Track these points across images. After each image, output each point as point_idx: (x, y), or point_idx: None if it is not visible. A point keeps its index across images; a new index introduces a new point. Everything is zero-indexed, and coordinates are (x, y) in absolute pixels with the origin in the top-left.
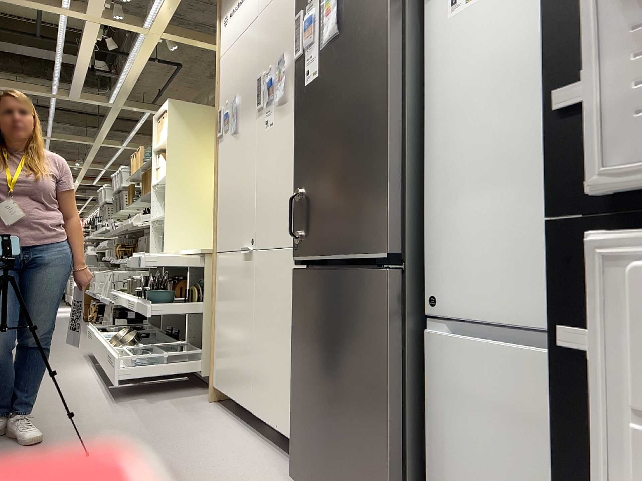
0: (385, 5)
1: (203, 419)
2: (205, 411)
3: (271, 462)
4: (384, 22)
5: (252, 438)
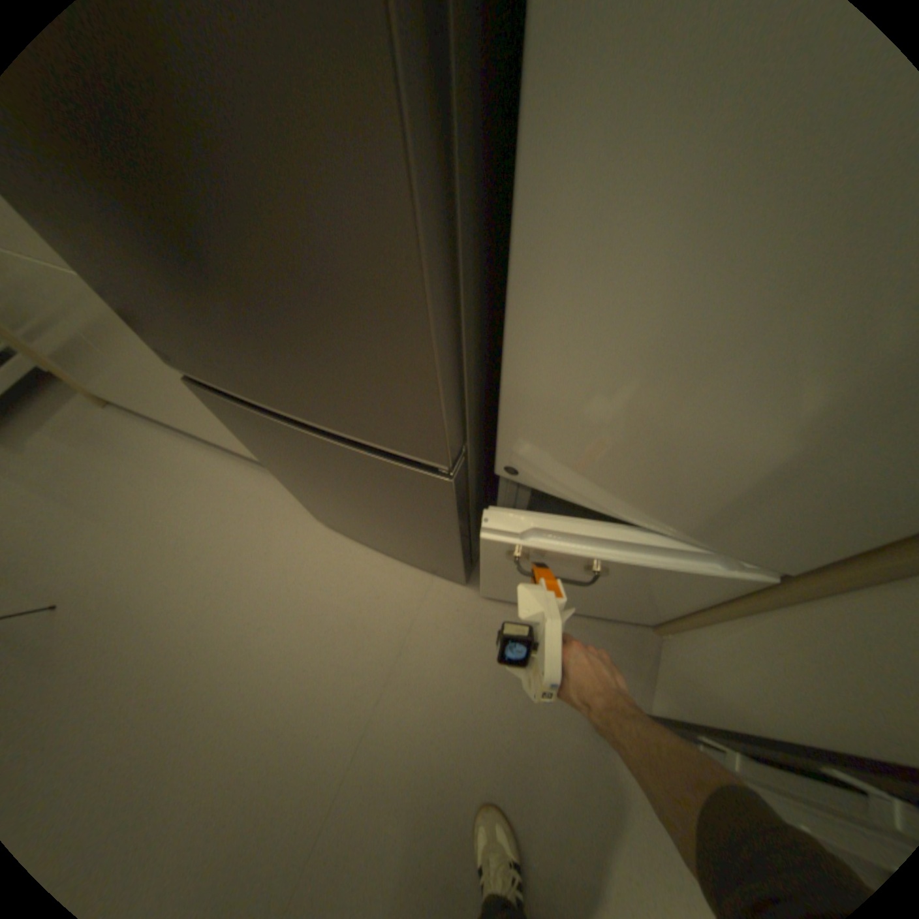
0: None
1: (127, 450)
2: (114, 431)
3: (270, 488)
4: None
5: (218, 457)
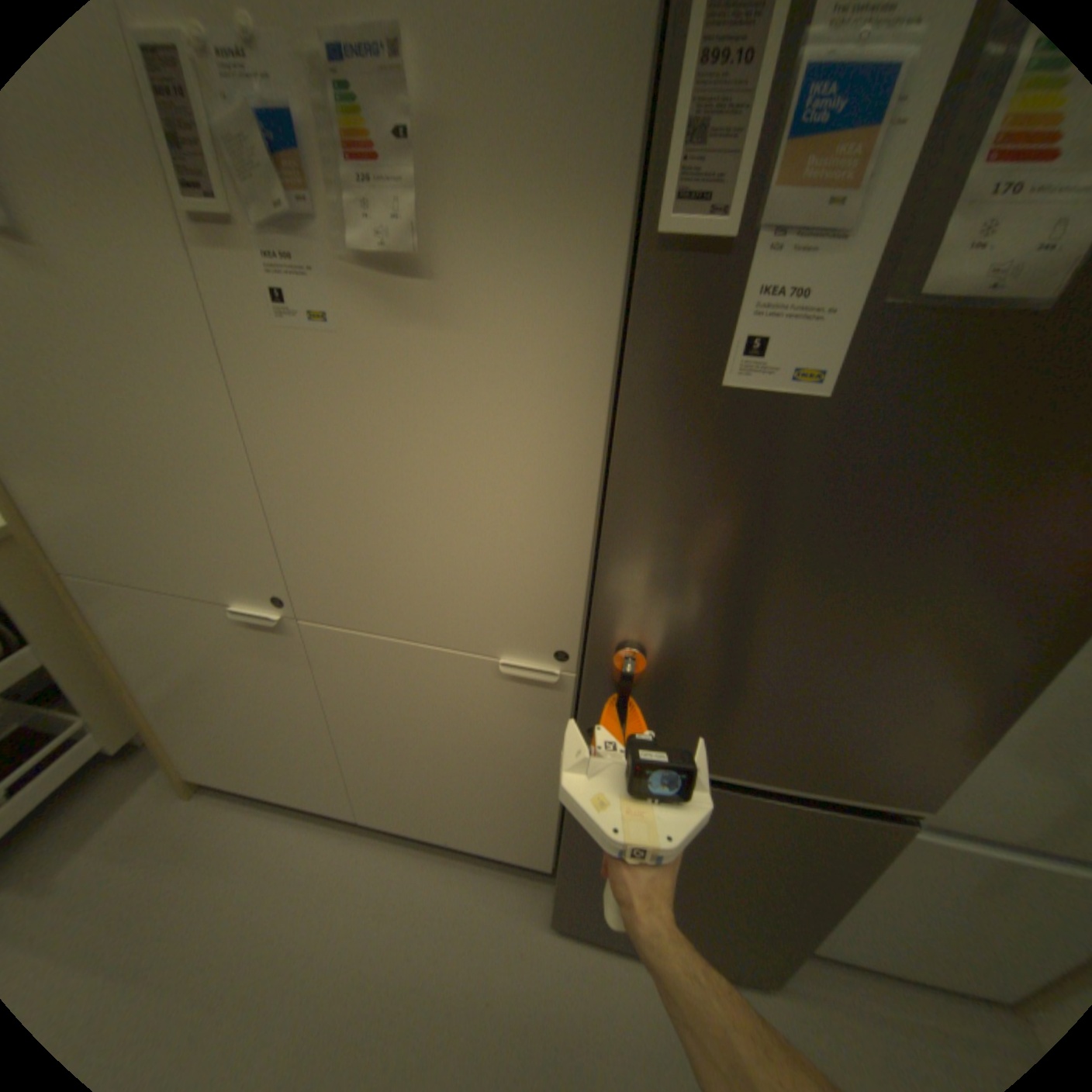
0: None
1: (234, 861)
2: (209, 833)
3: (462, 888)
4: None
5: (376, 851)
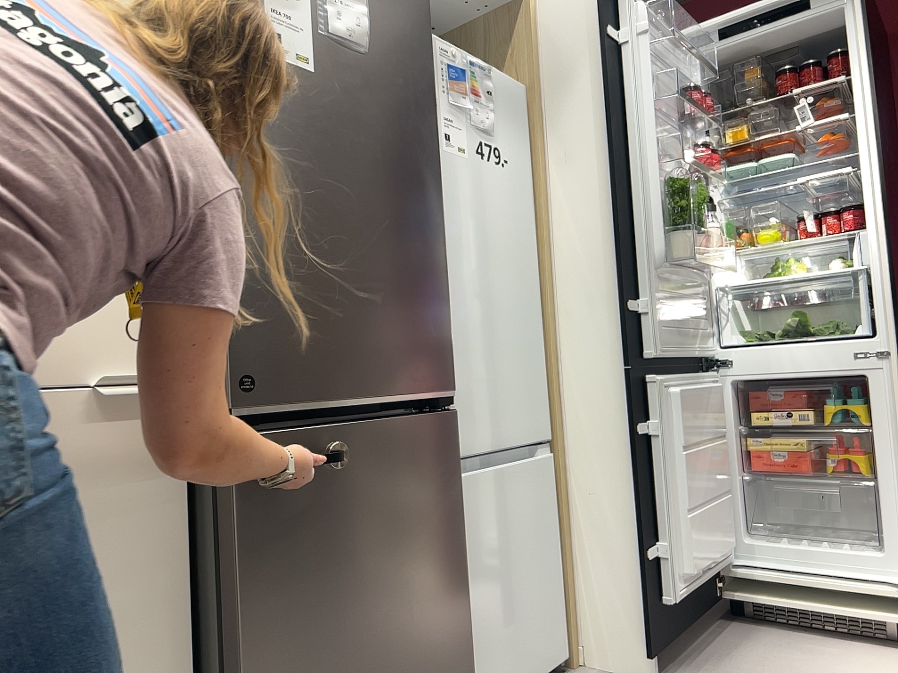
0: (430, 89)
1: None
2: None
3: None
4: (431, 110)
5: None
